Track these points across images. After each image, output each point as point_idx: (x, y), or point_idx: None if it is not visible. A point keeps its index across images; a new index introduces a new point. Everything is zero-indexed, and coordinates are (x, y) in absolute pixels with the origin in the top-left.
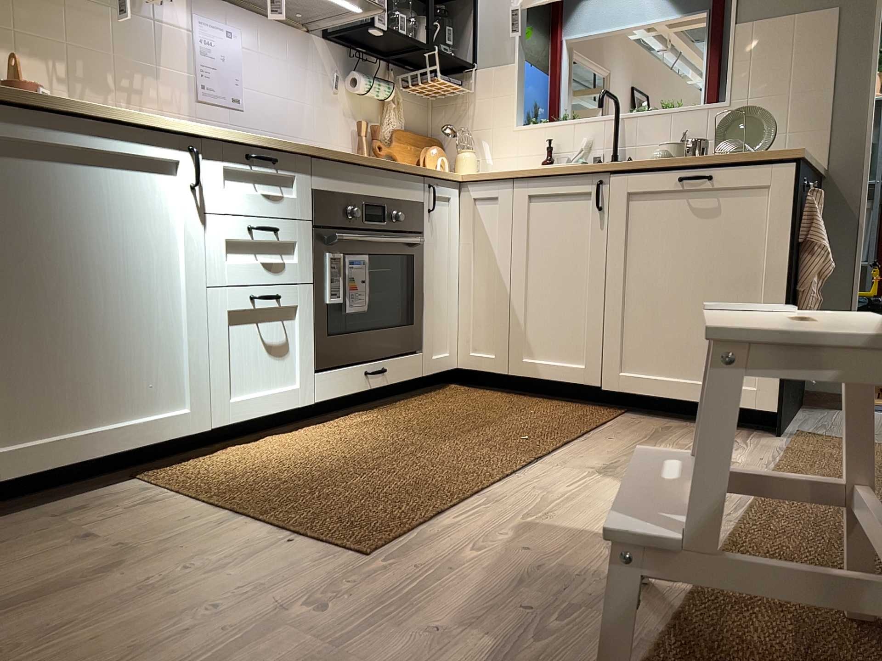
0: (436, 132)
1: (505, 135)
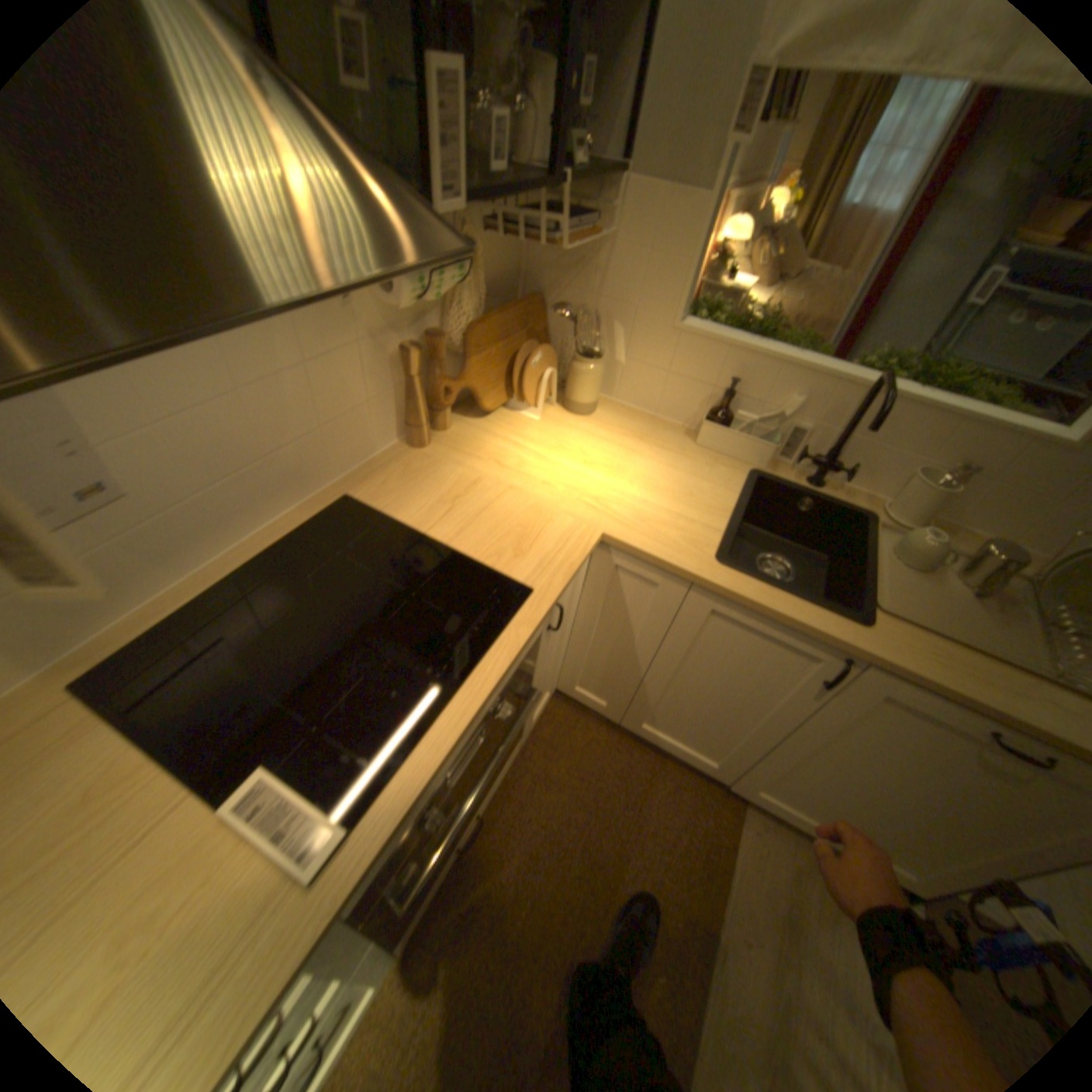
0: (532, 270)
1: (655, 325)
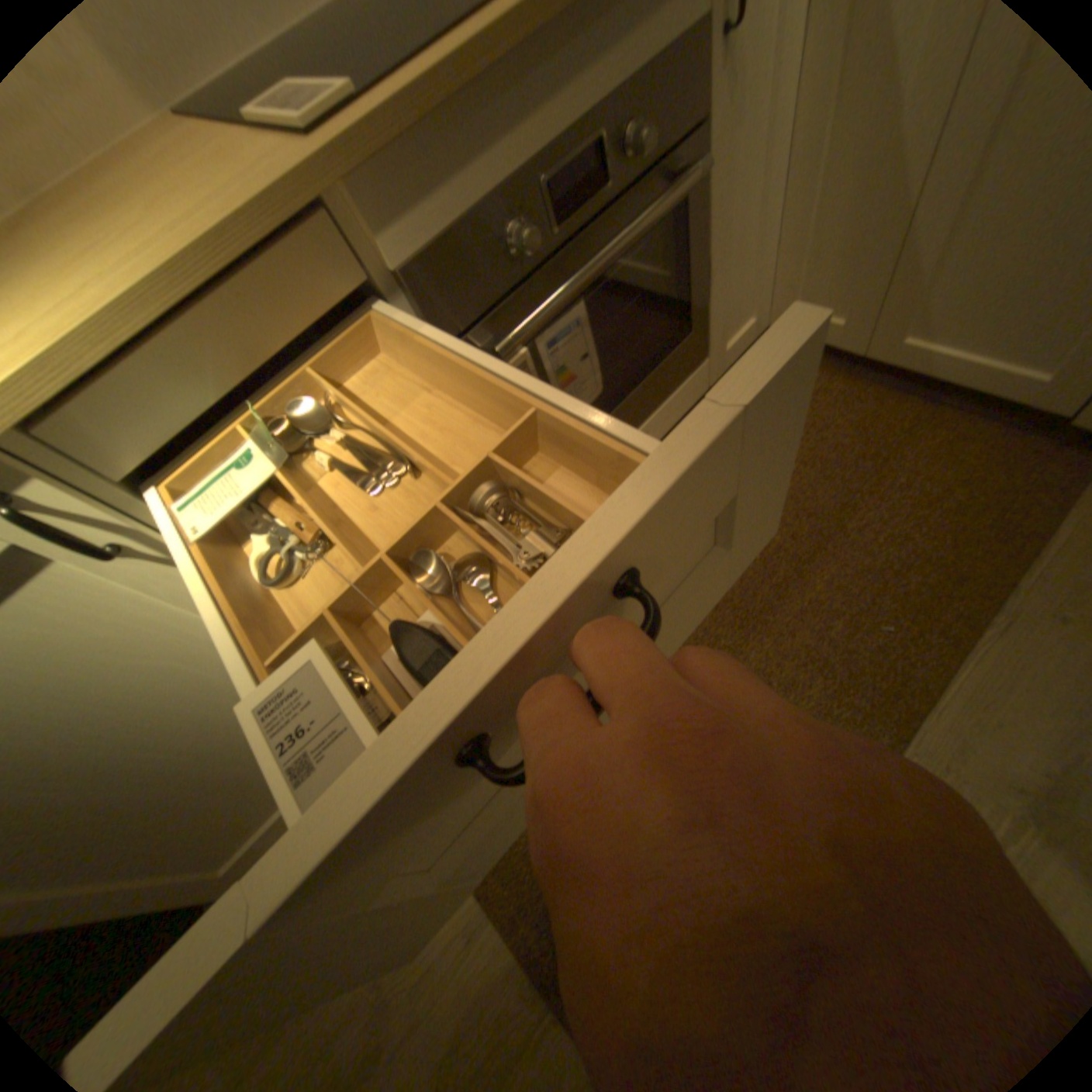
0: None
1: None
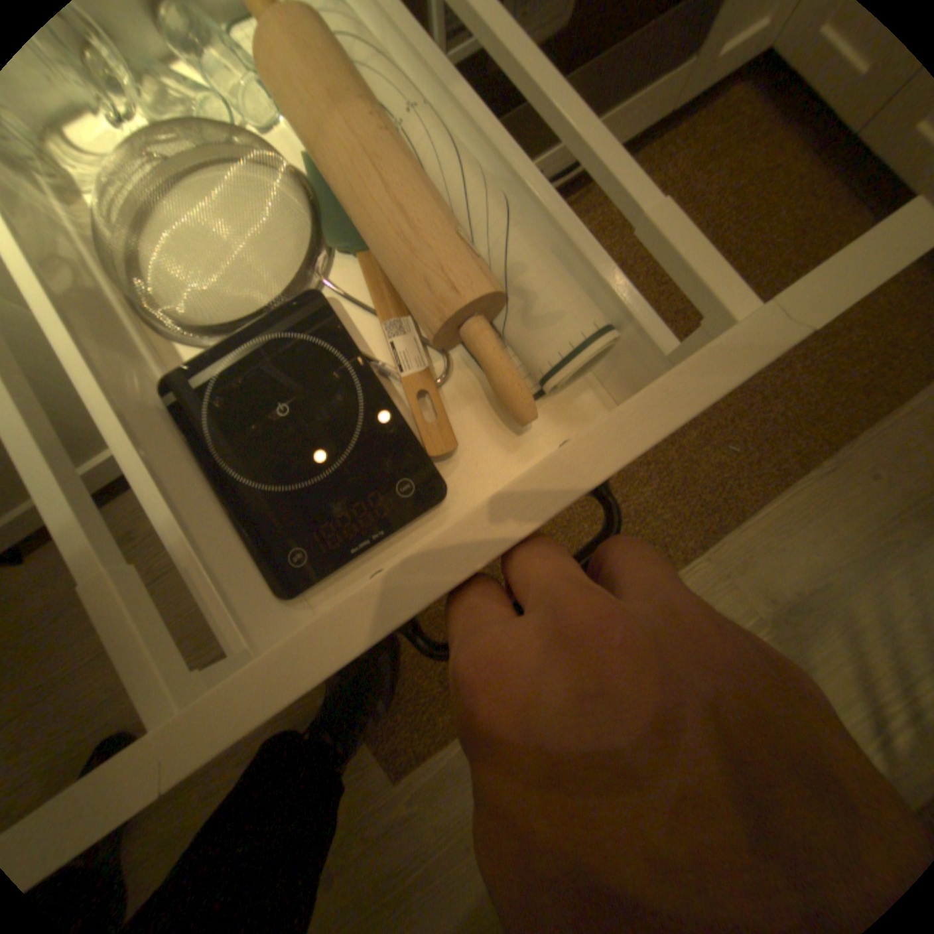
0: None
1: None
